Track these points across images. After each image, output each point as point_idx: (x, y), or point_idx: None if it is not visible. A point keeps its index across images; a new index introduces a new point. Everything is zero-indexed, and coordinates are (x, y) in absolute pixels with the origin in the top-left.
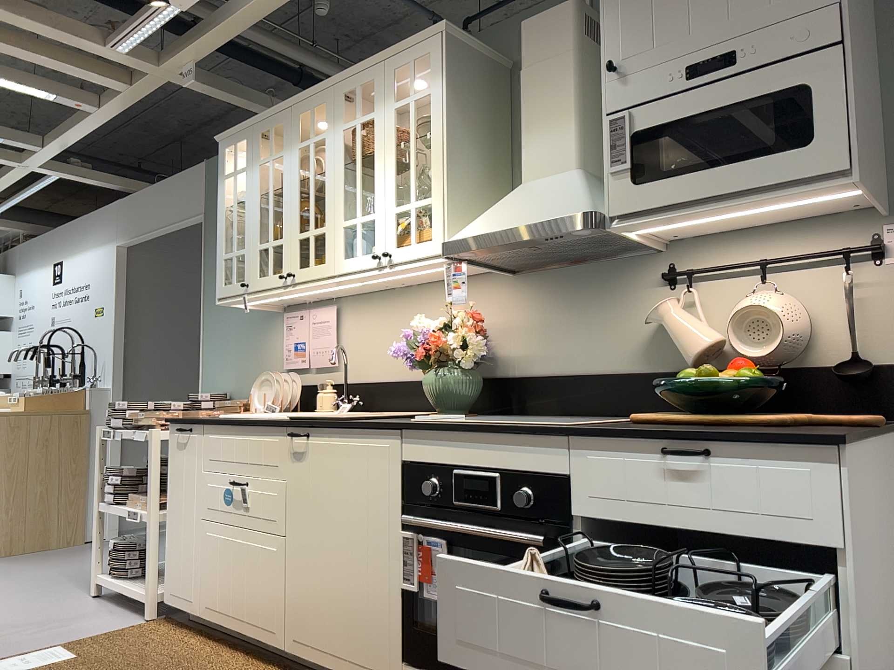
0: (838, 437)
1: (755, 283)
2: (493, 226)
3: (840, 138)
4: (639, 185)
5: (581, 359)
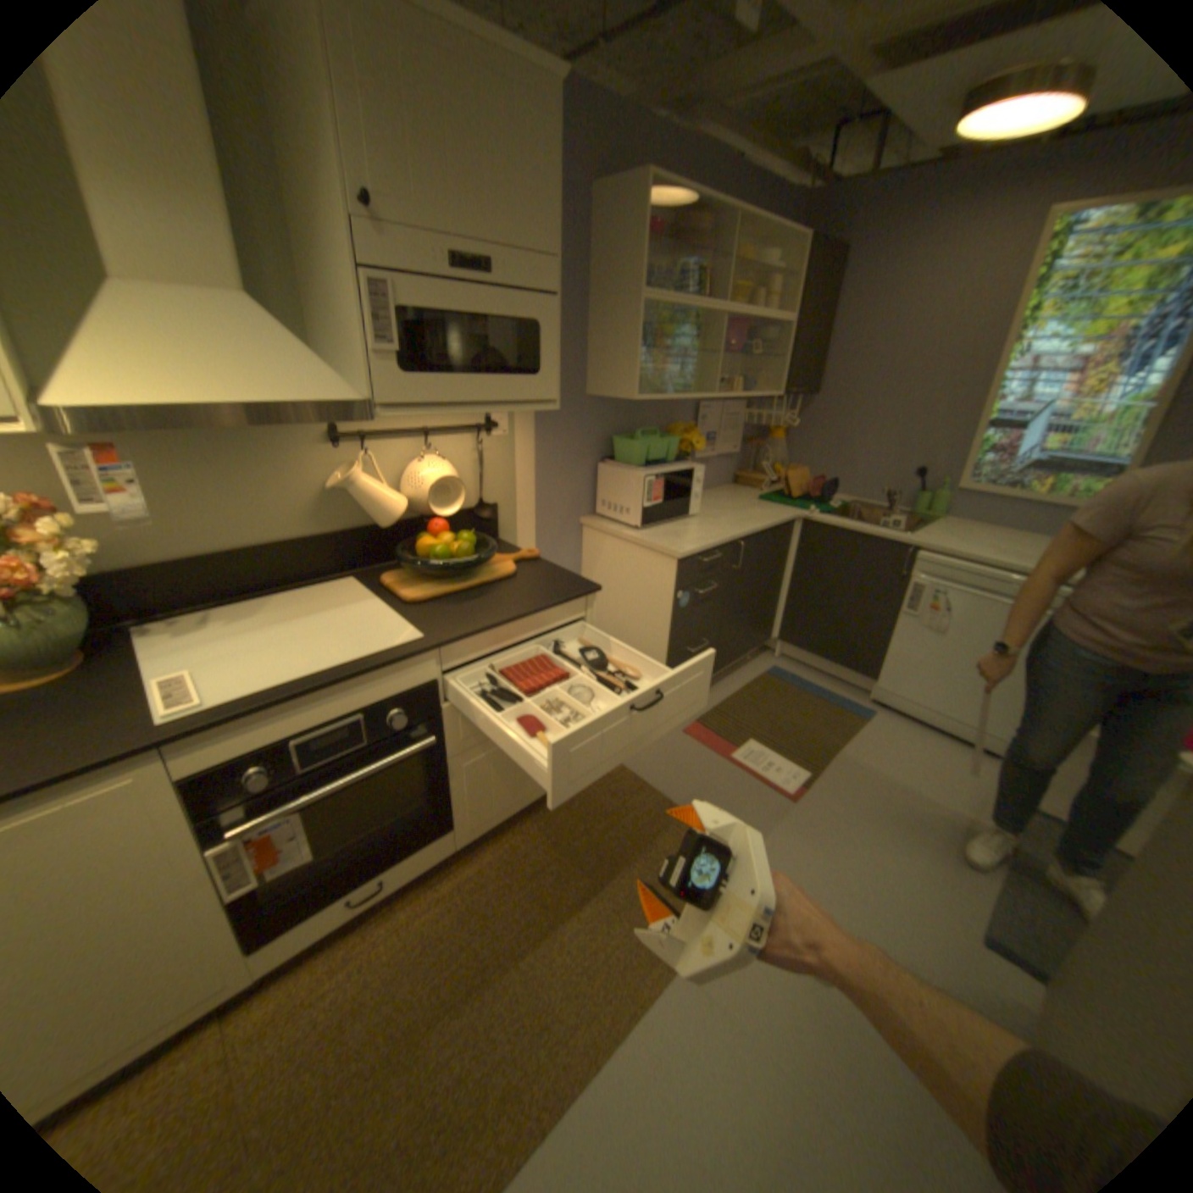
0: (599, 589)
1: (414, 446)
2: (175, 387)
3: (555, 376)
4: (408, 374)
5: (227, 532)
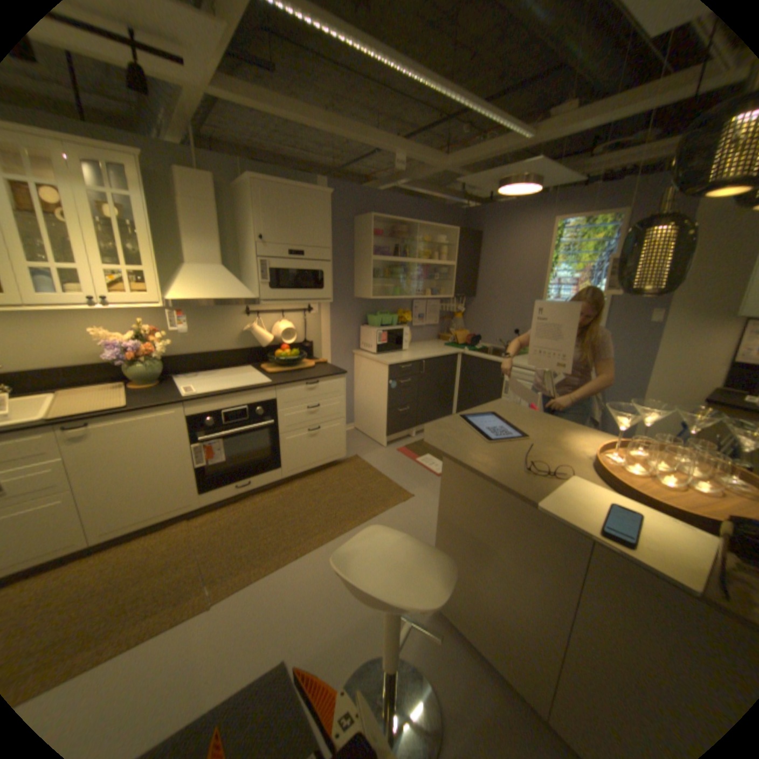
0: (346, 373)
1: (278, 317)
2: (200, 294)
3: (330, 290)
4: (272, 290)
5: (207, 346)
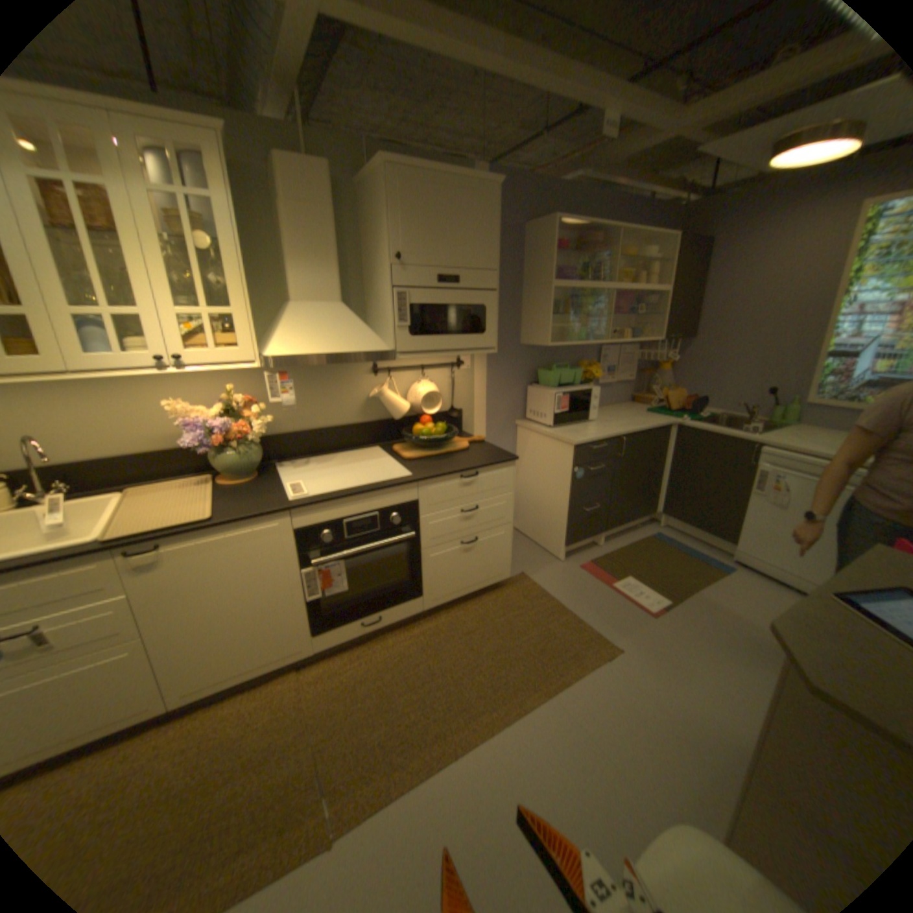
0: (516, 459)
1: (416, 376)
2: (312, 347)
3: (494, 334)
4: (413, 337)
5: (321, 419)
